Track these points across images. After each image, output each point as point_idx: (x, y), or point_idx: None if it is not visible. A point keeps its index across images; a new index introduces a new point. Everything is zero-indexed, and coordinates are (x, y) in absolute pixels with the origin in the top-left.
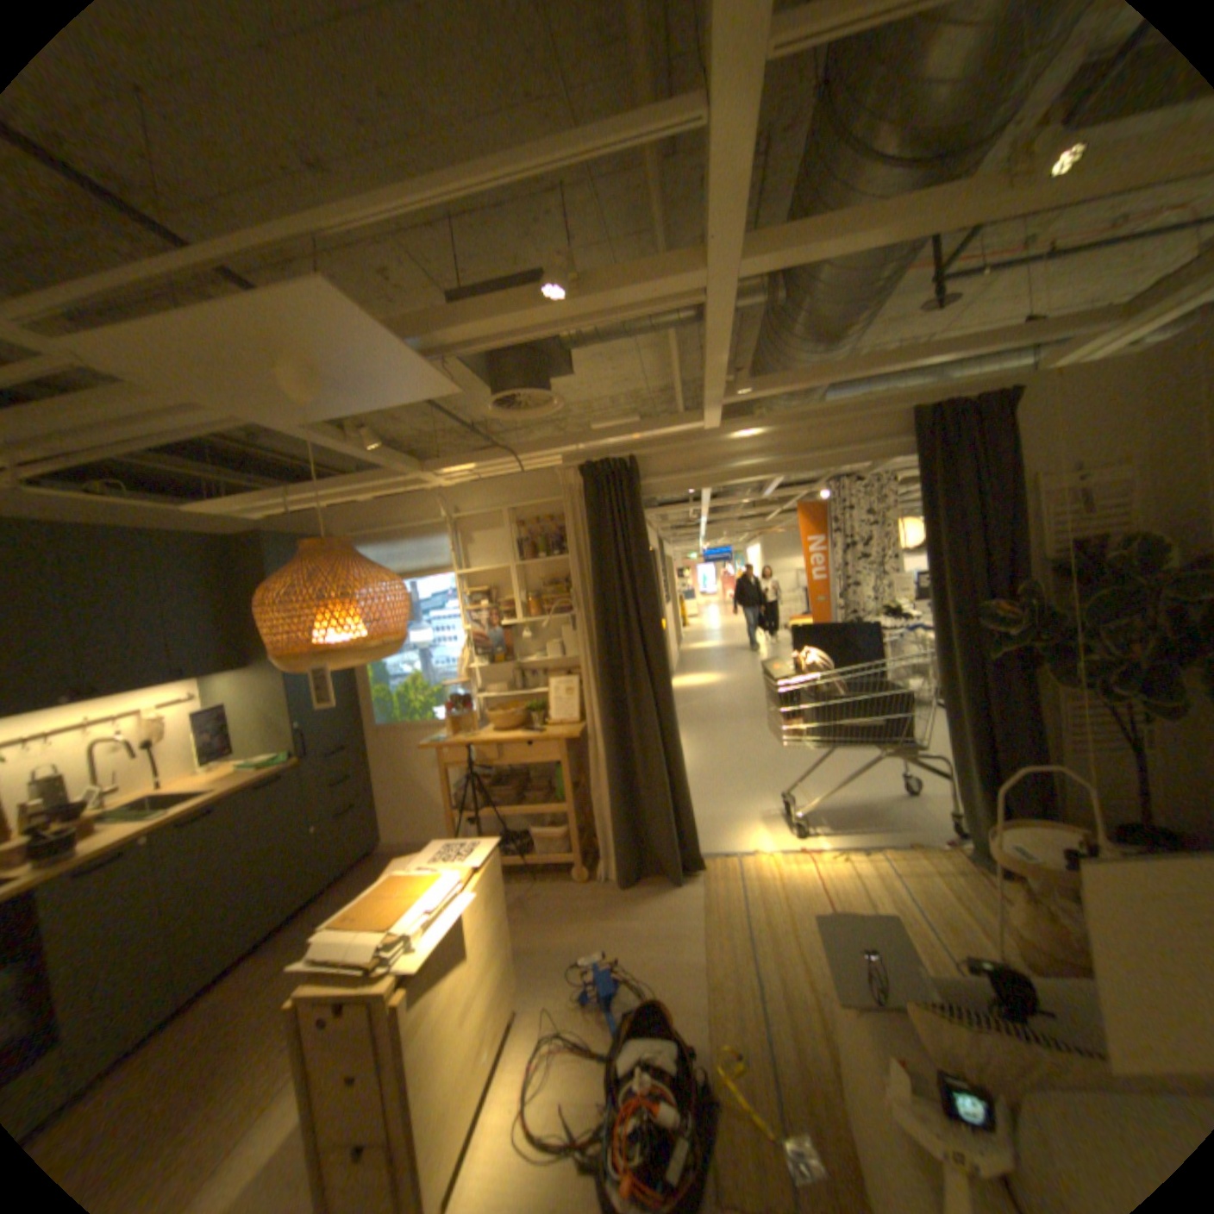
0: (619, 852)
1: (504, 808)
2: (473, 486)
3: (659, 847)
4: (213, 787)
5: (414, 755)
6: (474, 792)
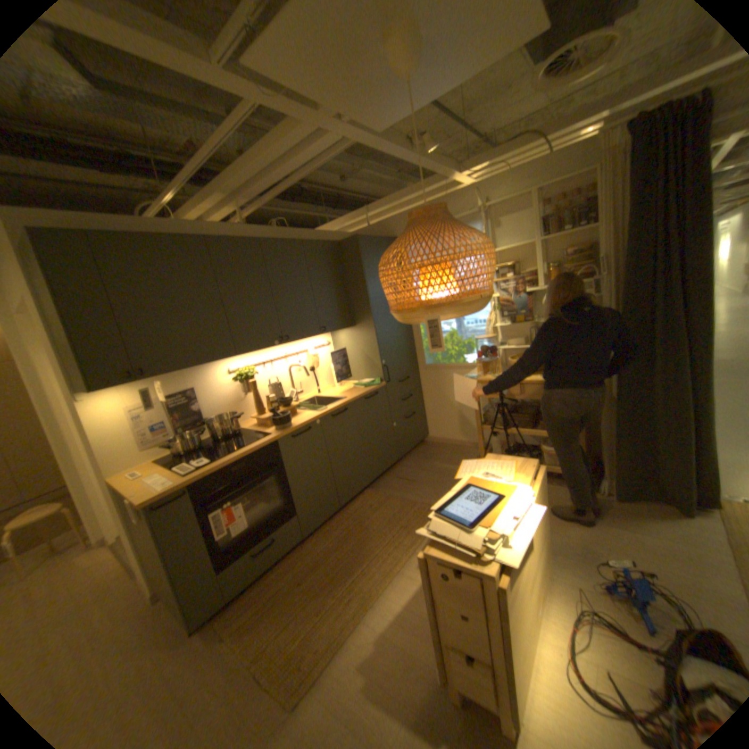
0: (628, 478)
1: (521, 428)
2: (501, 175)
3: (676, 482)
4: (344, 394)
5: (450, 384)
6: (497, 414)
